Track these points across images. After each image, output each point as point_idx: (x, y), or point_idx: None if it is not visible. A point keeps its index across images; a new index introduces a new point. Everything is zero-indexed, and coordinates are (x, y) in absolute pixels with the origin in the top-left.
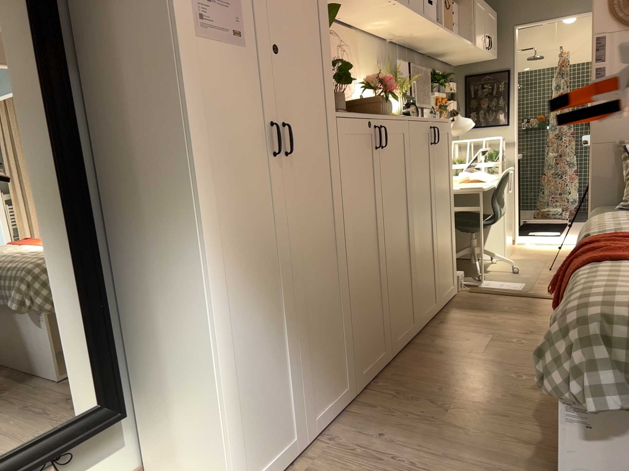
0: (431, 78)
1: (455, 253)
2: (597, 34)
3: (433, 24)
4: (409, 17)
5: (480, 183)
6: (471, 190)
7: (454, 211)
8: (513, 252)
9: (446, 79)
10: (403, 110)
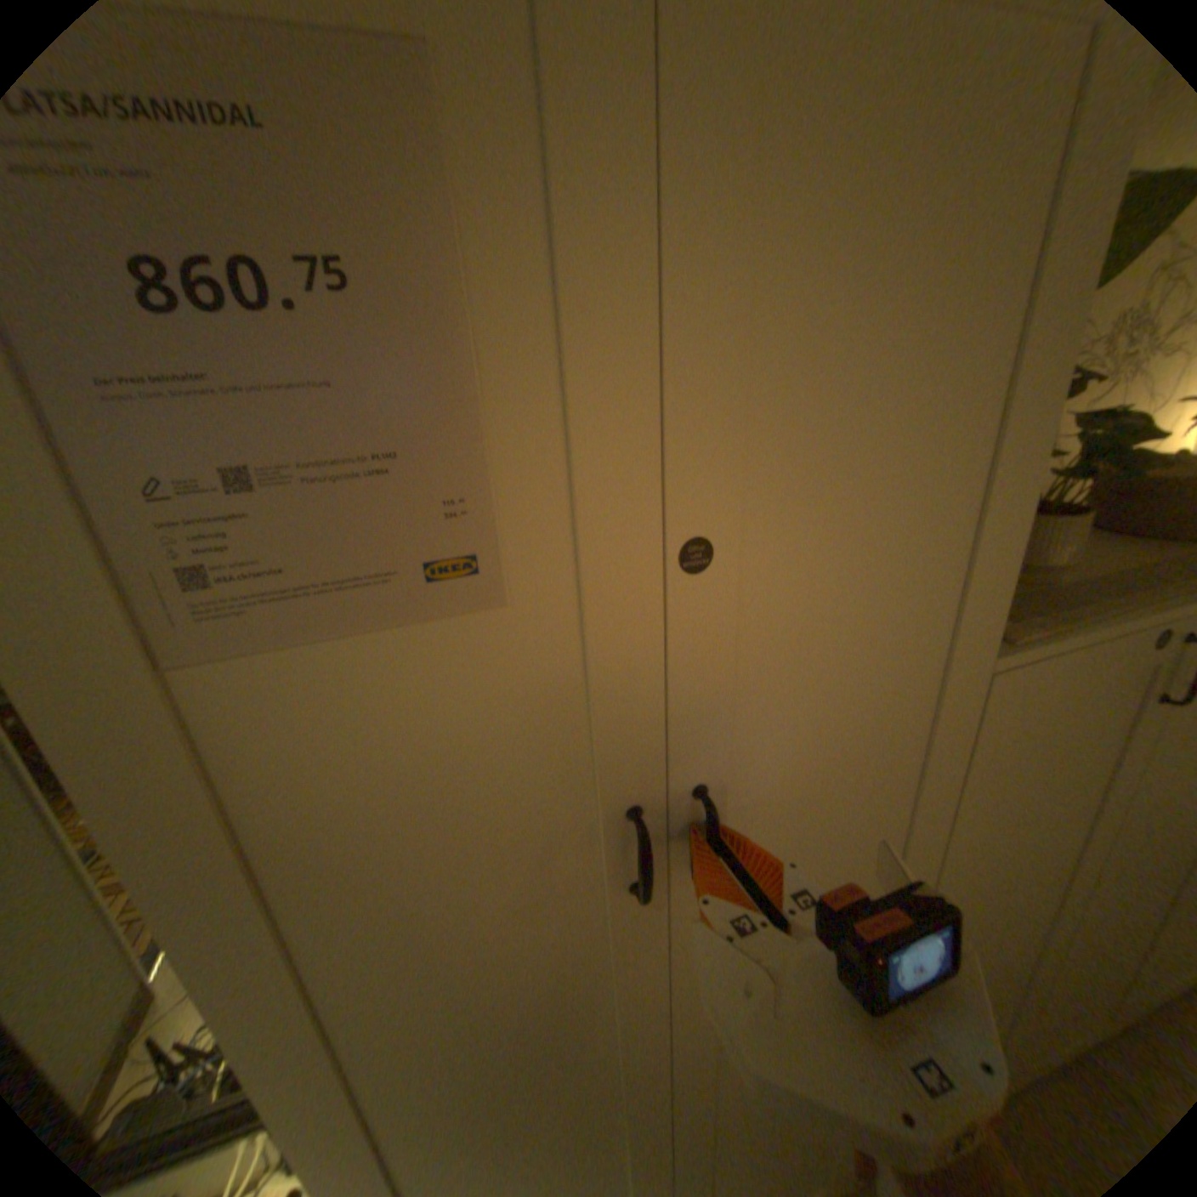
0: None
1: None
2: None
3: None
4: None
5: None
6: None
7: None
8: None
9: None
10: None
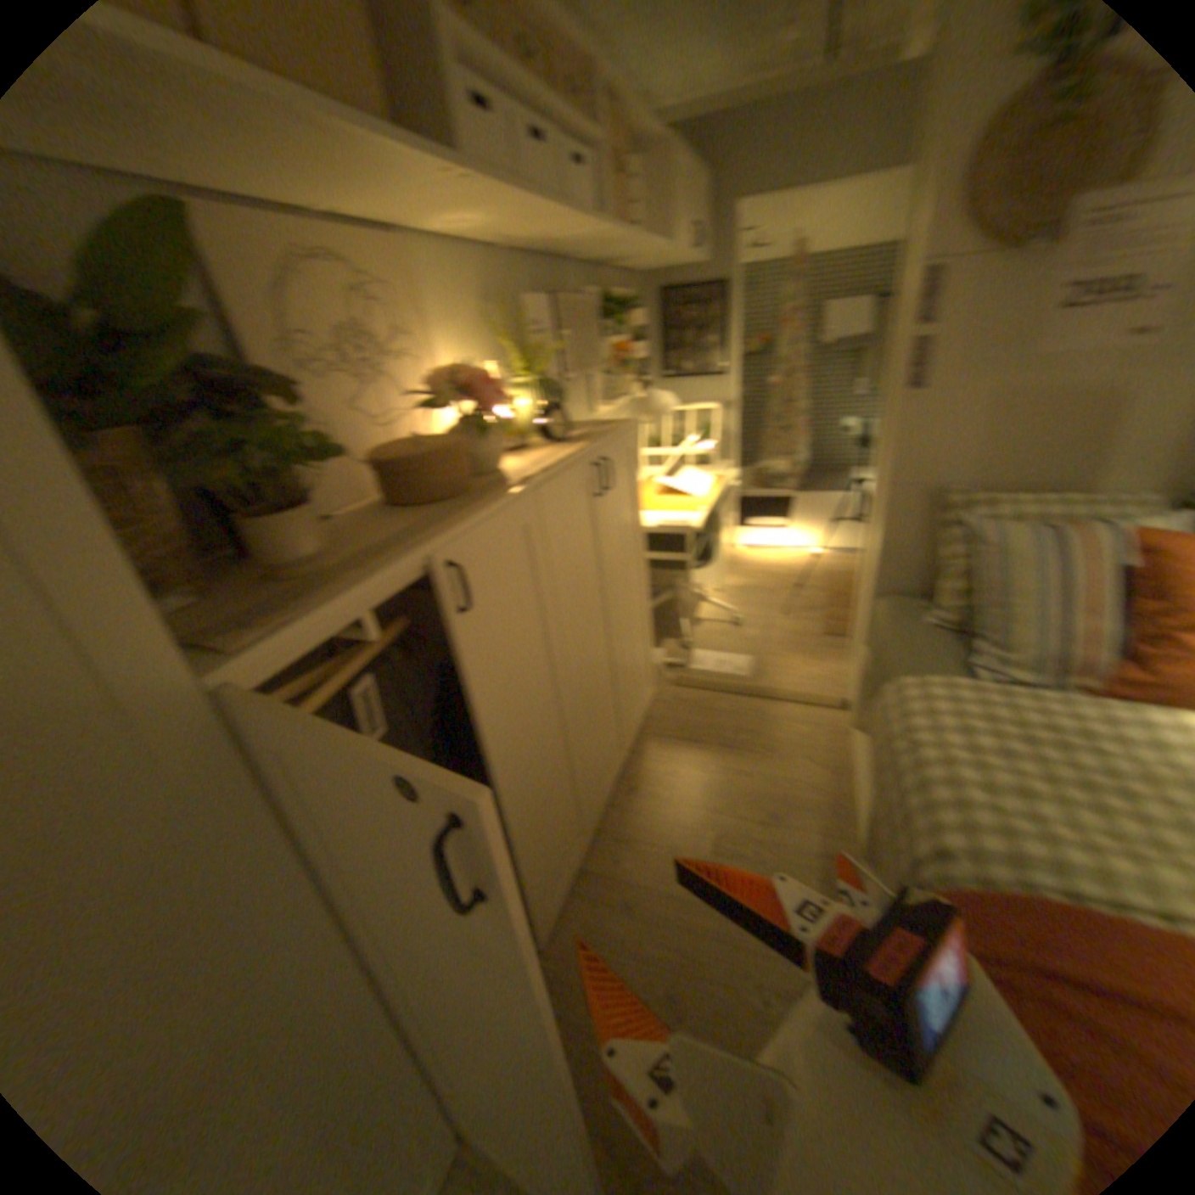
0: (605, 306)
1: (652, 640)
2: (930, 259)
3: (592, 217)
4: (527, 204)
5: (689, 499)
6: (674, 530)
7: (648, 578)
8: (732, 570)
9: (633, 301)
10: (541, 422)
